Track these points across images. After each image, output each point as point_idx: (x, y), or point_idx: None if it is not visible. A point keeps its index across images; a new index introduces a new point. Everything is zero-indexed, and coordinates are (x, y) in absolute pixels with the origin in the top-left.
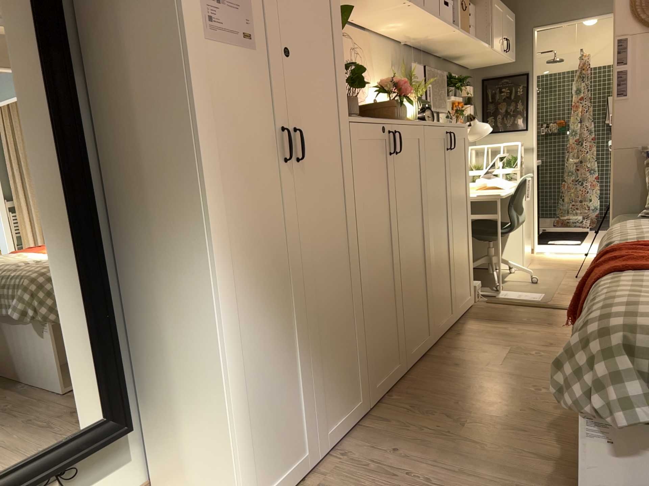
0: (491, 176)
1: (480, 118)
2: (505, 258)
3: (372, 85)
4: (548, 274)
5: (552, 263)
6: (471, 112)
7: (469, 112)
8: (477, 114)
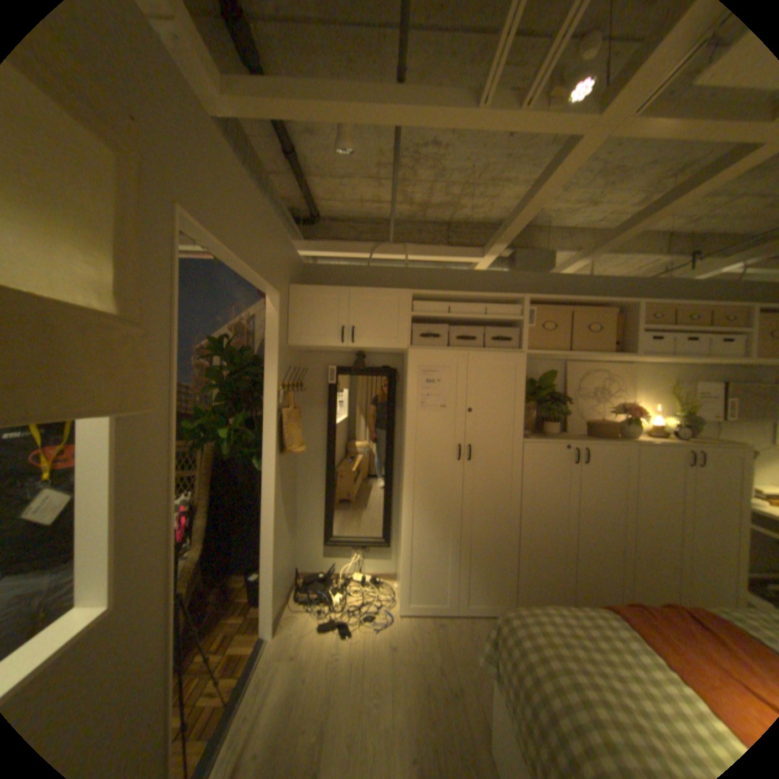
0: None
1: None
2: None
3: (627, 404)
4: None
5: None
6: None
7: None
8: None
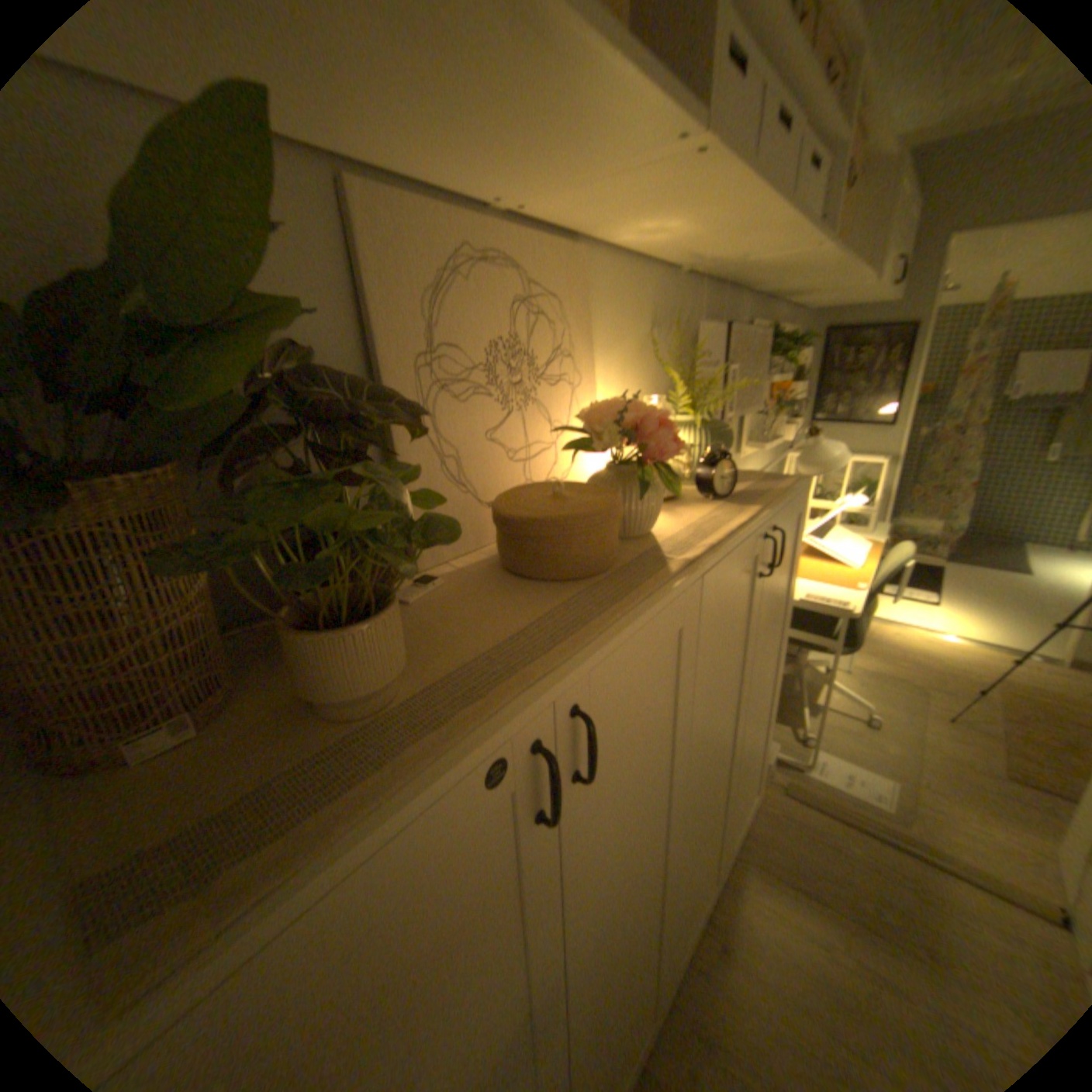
0: (824, 525)
1: (811, 394)
2: (820, 660)
3: (582, 398)
4: (893, 698)
5: (896, 658)
6: (801, 389)
7: (796, 388)
8: (807, 385)
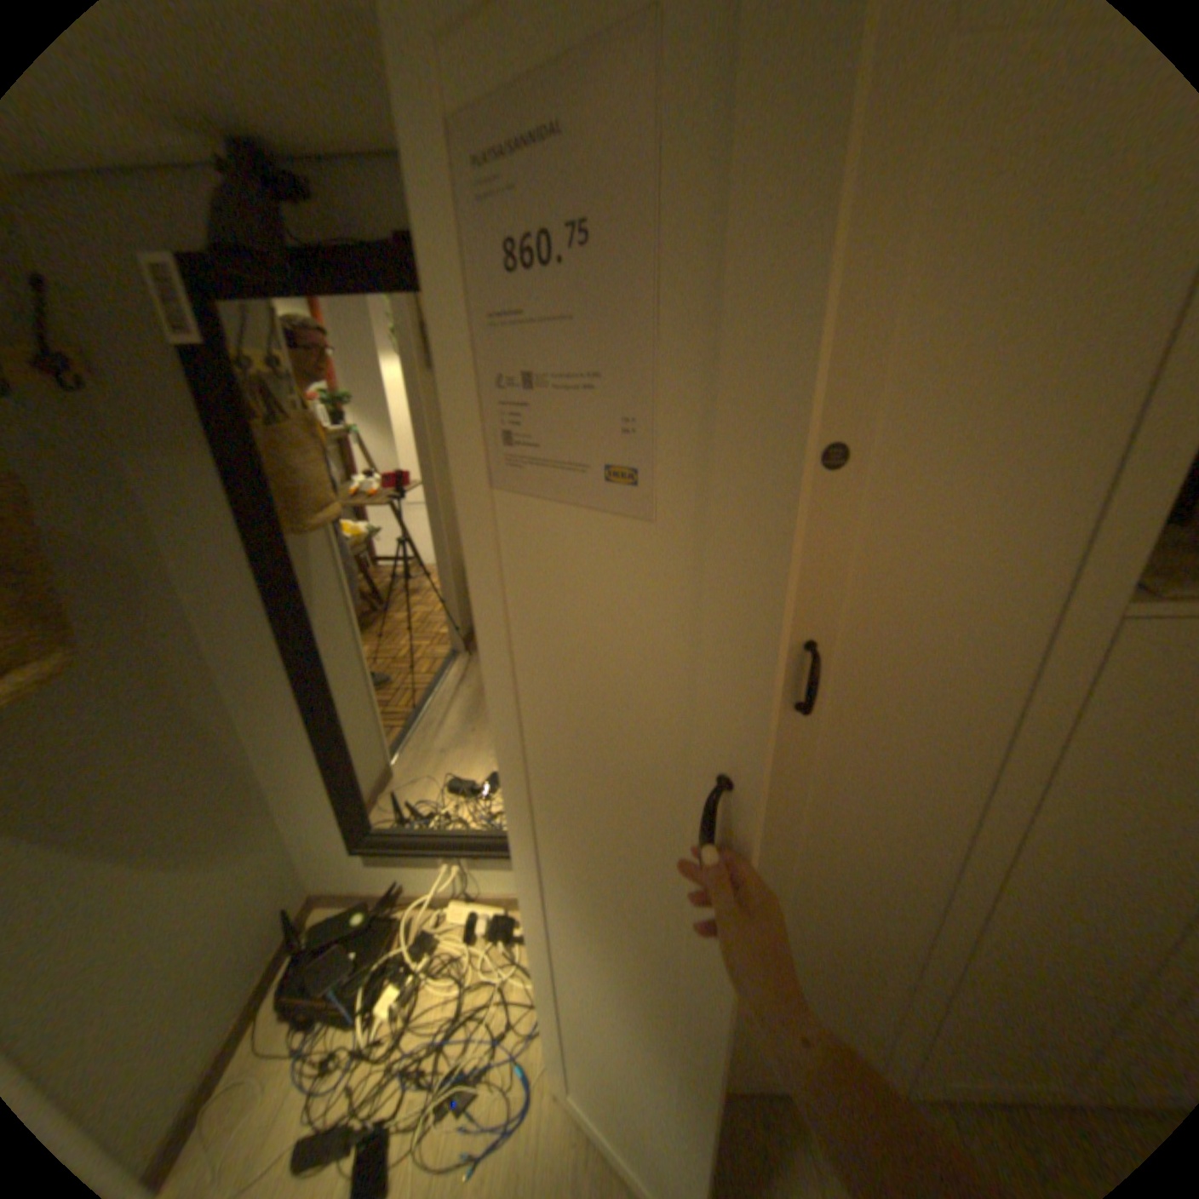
0: None
1: None
2: None
3: None
4: None
5: None
6: None
7: None
8: None
